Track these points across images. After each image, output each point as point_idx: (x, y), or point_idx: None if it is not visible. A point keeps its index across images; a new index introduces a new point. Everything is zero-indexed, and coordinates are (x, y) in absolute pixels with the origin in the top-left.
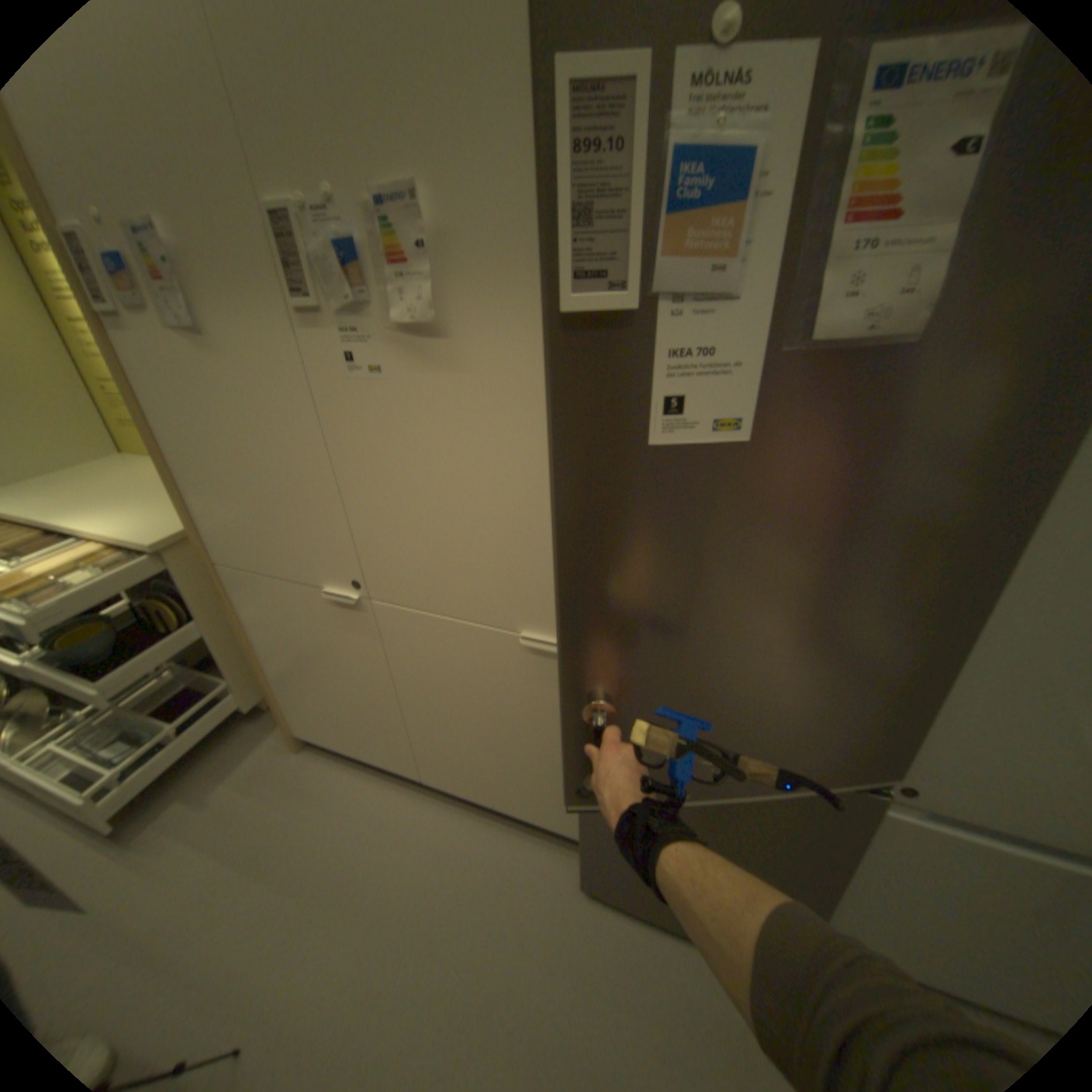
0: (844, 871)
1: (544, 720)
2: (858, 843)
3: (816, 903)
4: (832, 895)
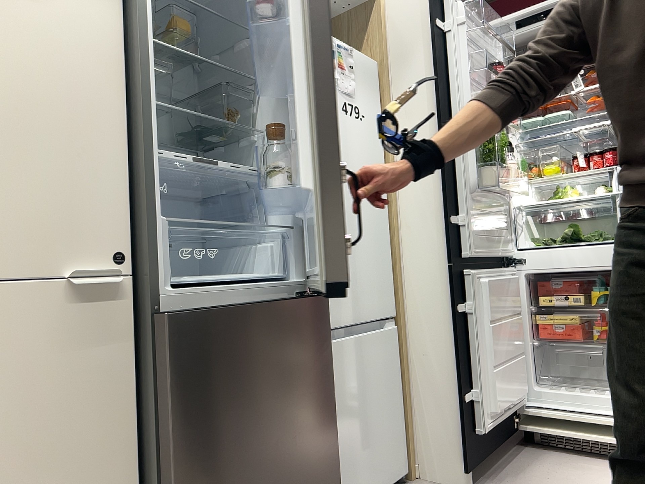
0: (330, 376)
1: (88, 413)
2: (328, 344)
3: (329, 426)
4: (332, 409)
